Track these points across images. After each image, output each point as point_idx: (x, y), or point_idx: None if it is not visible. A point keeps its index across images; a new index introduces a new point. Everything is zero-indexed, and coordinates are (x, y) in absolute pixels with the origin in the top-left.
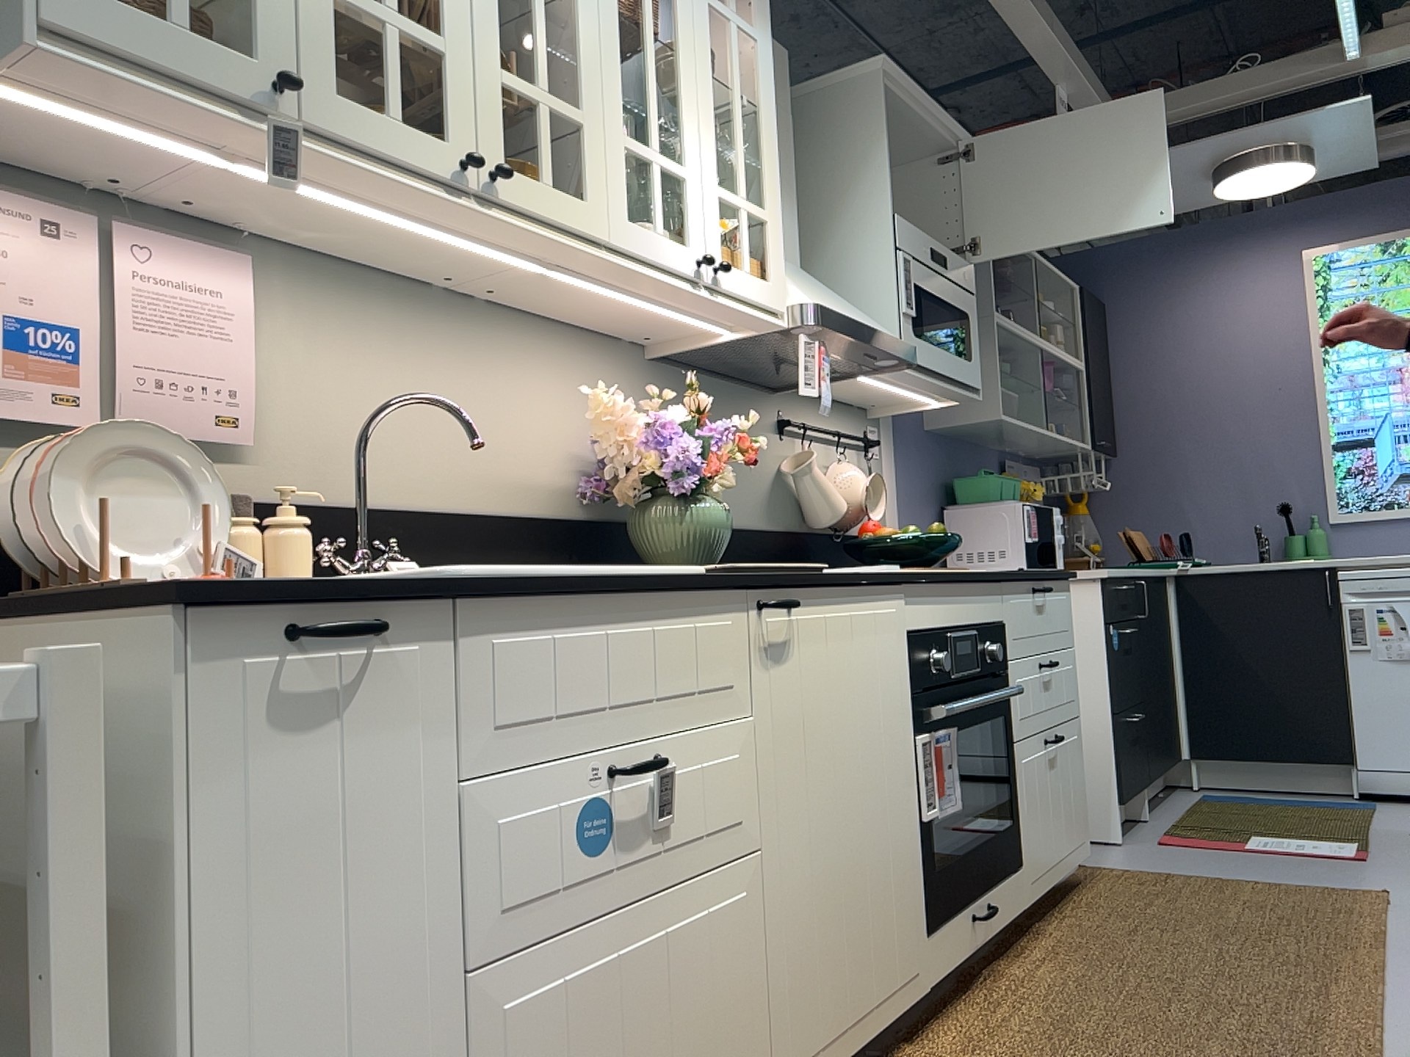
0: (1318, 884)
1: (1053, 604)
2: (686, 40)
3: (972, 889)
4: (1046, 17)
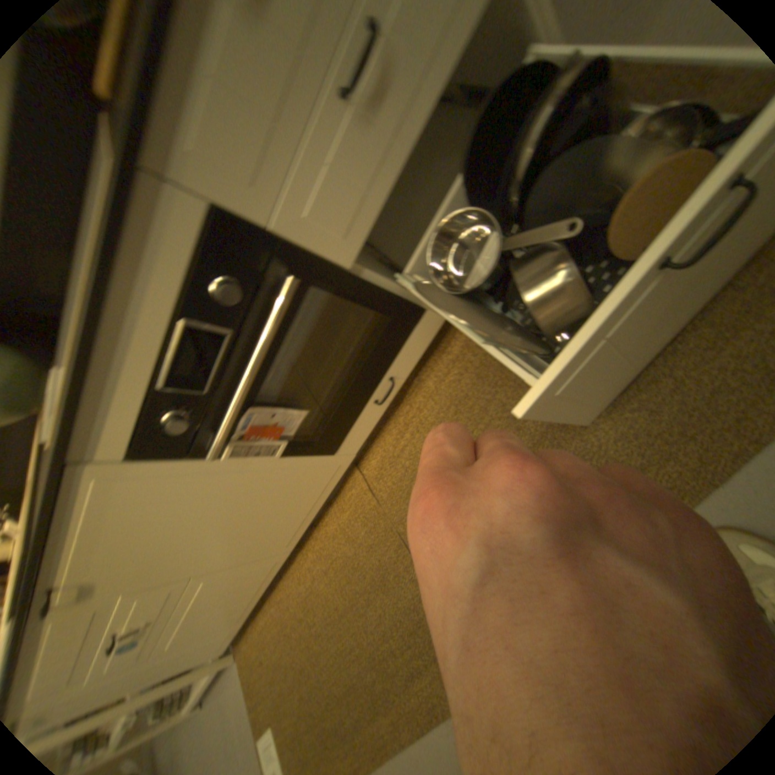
0: None
1: None
2: None
3: (363, 400)
4: None
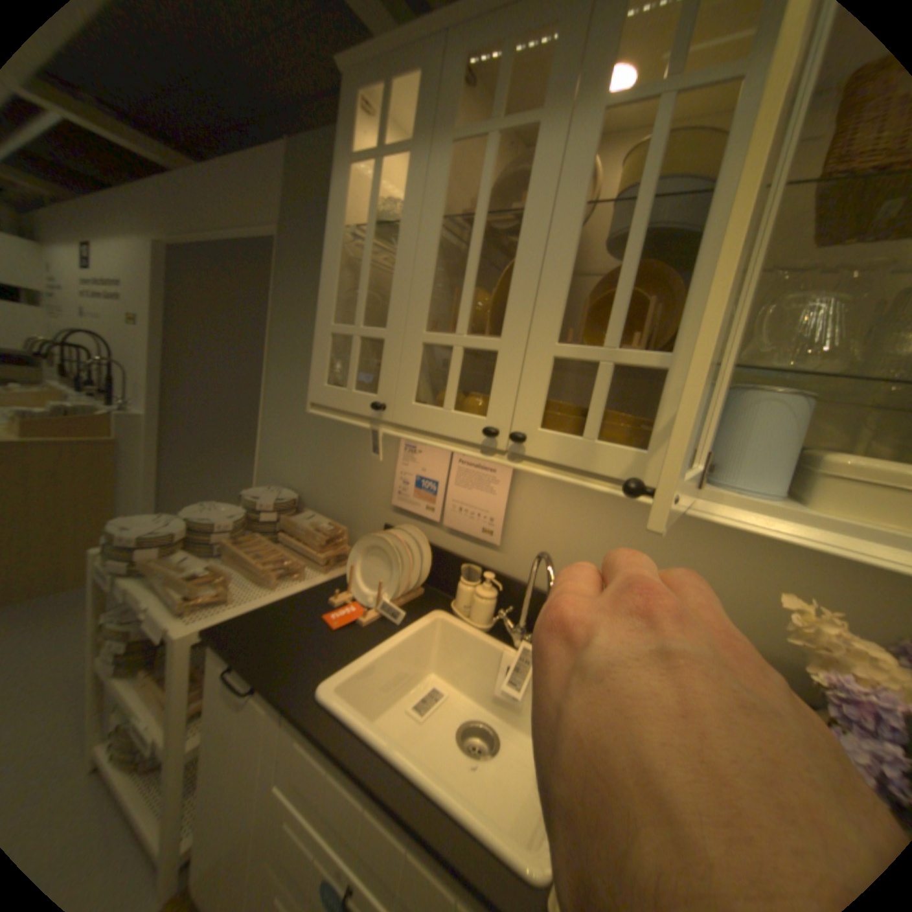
0: None
1: None
2: None
3: None
4: None
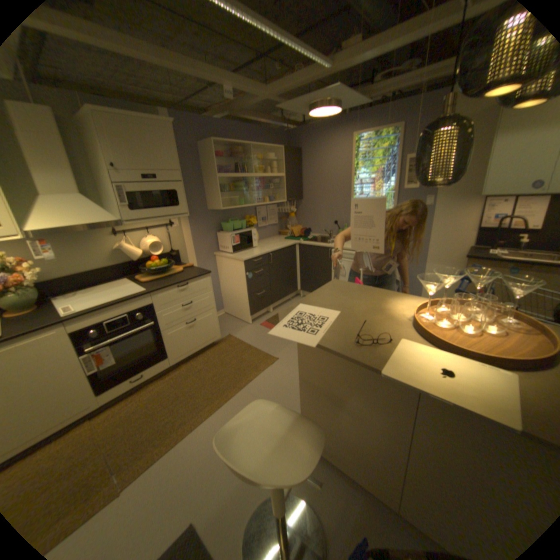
0: (267, 352)
1: (192, 286)
2: None
3: (127, 376)
4: (186, 62)
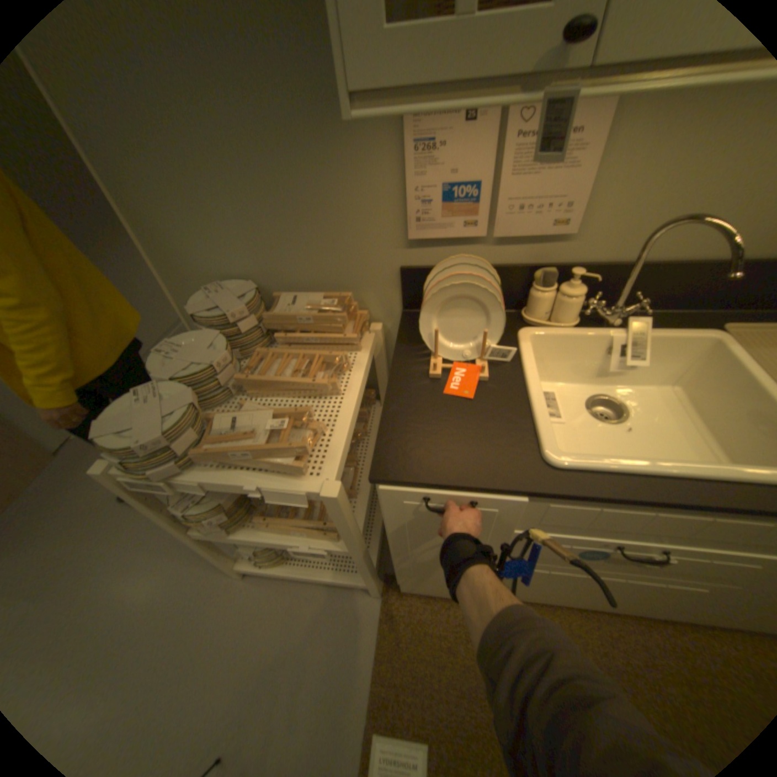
0: None
1: None
2: None
3: None
4: None
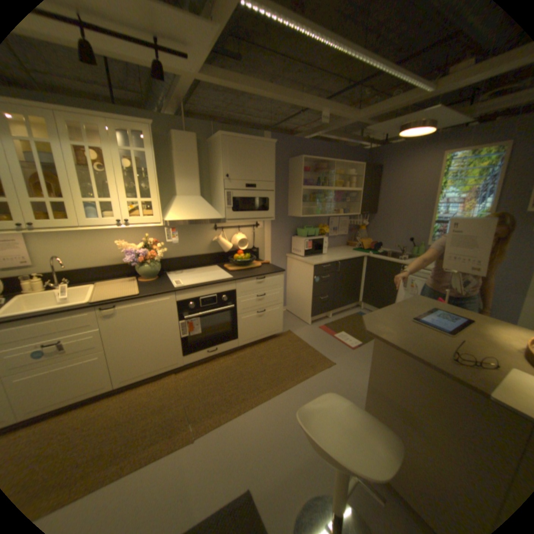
0: (325, 355)
1: (268, 280)
2: (108, 164)
3: (207, 346)
4: (297, 96)
